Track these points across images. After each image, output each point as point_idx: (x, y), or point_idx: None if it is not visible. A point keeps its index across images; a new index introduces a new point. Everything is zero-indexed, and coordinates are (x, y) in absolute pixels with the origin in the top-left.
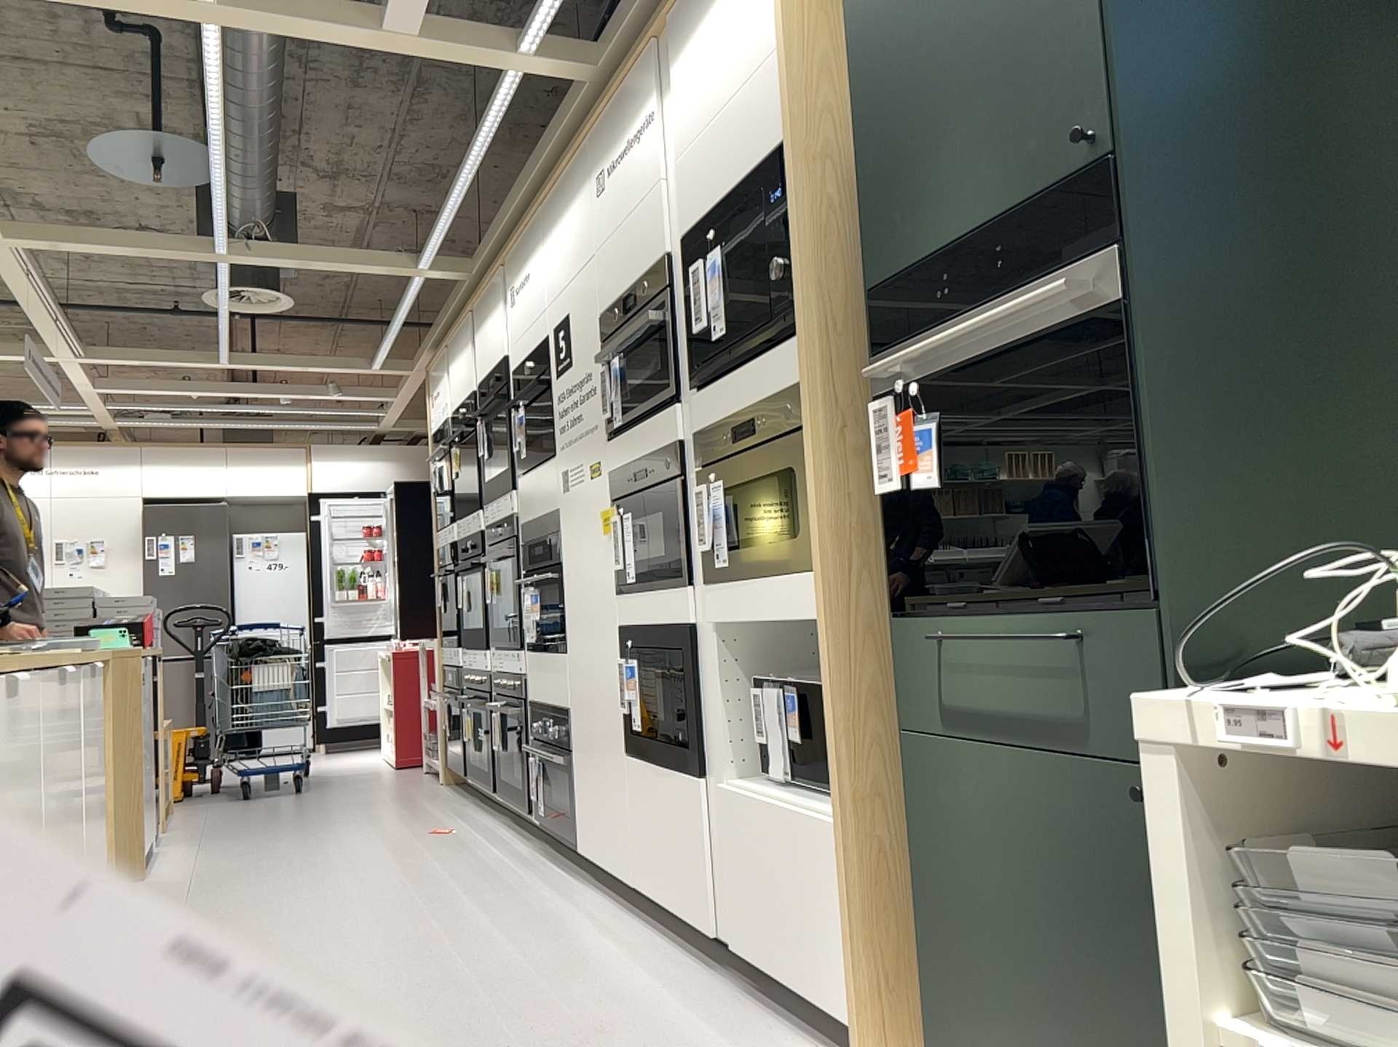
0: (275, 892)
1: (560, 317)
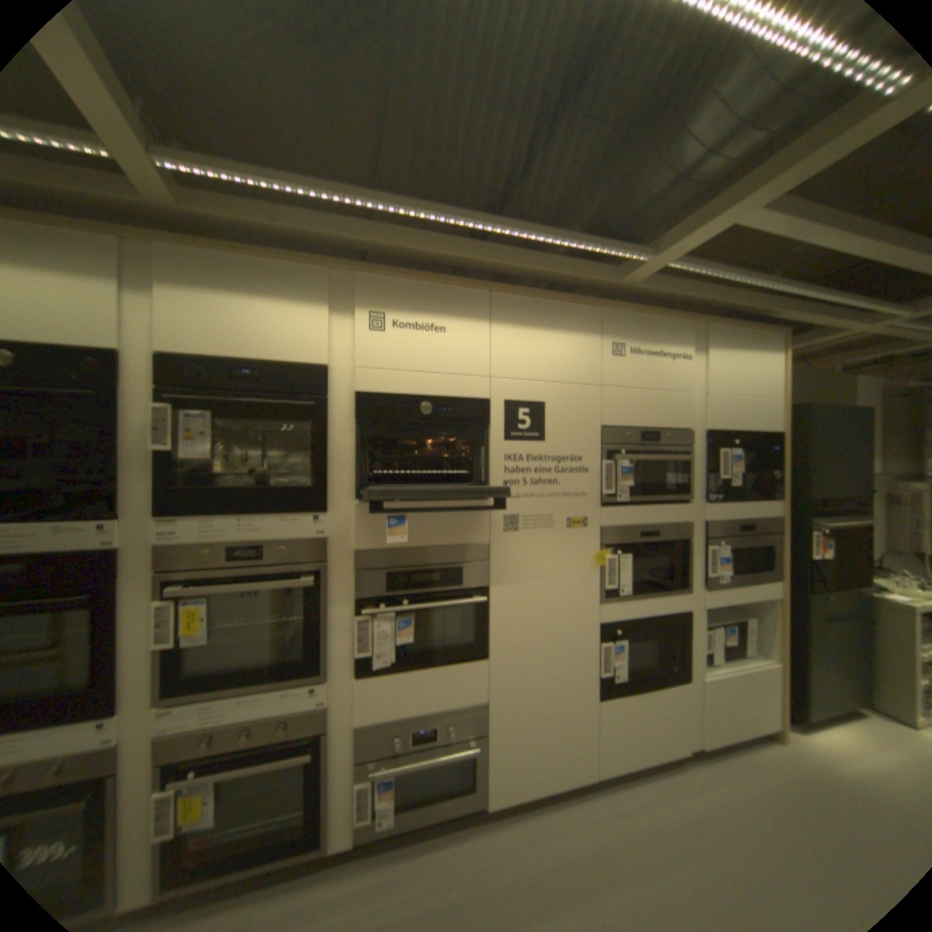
0: None
1: (524, 397)
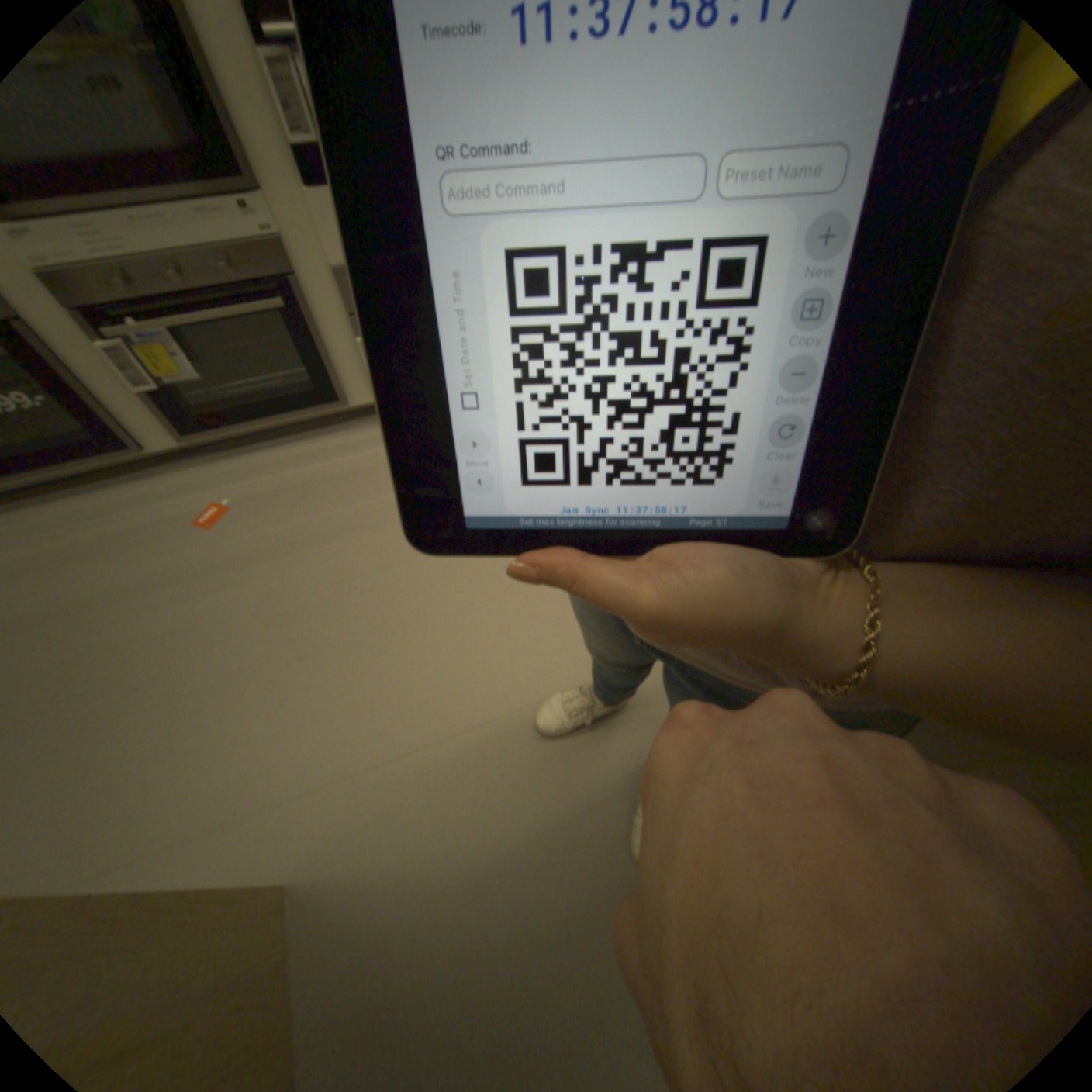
0: (454, 627)
1: None
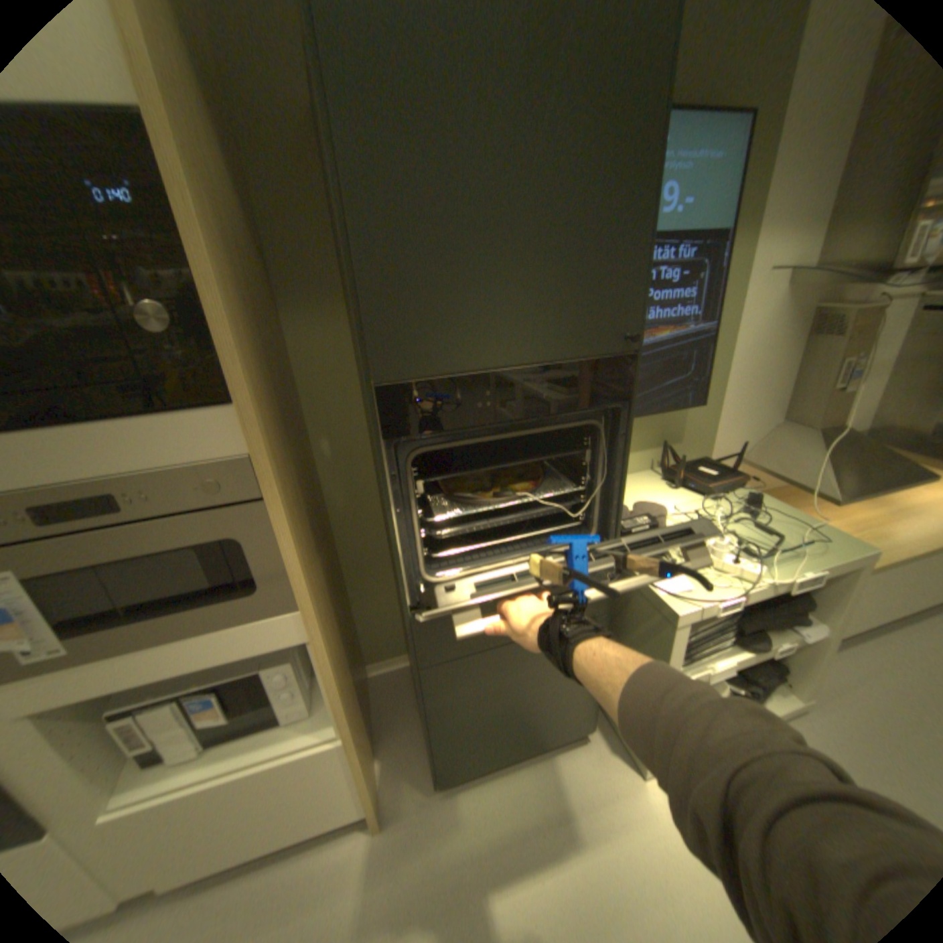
0: None
1: None
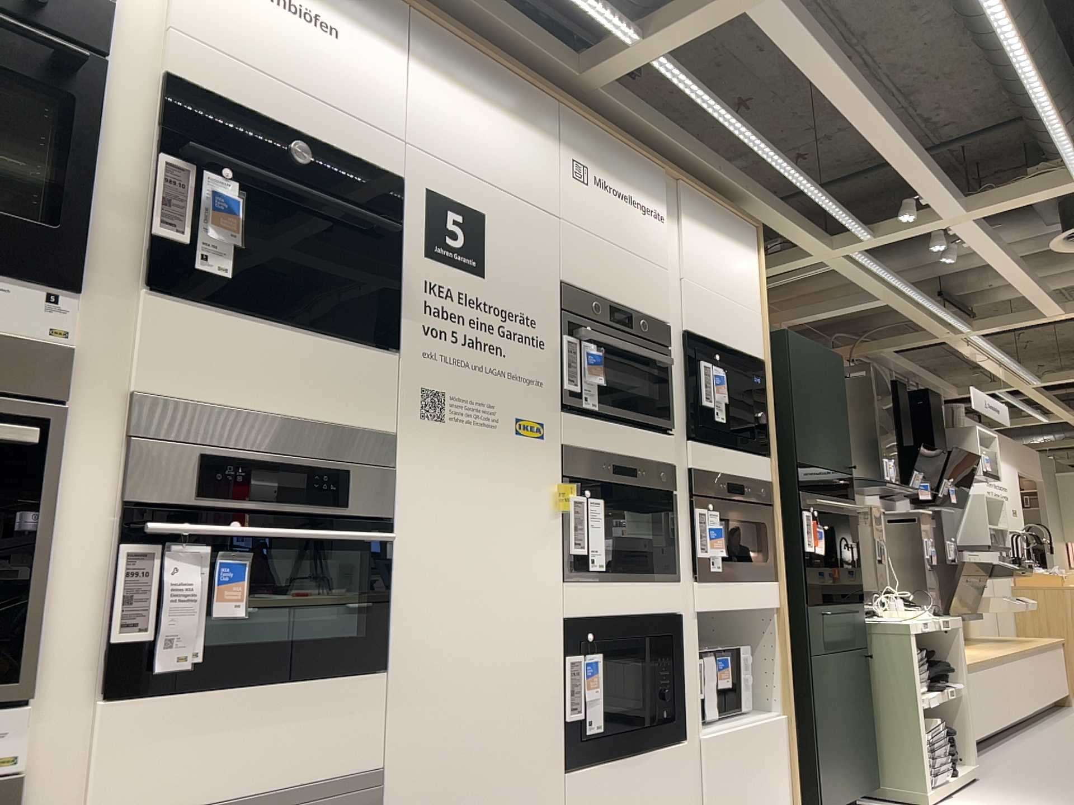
0: None
1: (456, 196)
